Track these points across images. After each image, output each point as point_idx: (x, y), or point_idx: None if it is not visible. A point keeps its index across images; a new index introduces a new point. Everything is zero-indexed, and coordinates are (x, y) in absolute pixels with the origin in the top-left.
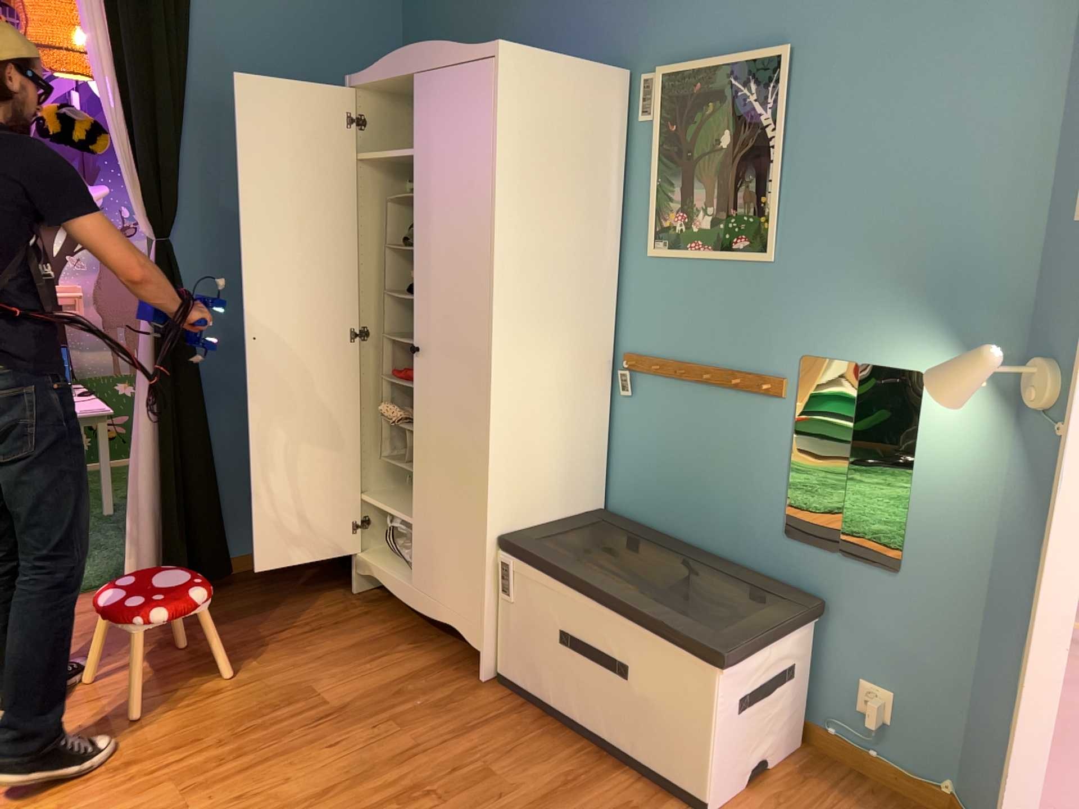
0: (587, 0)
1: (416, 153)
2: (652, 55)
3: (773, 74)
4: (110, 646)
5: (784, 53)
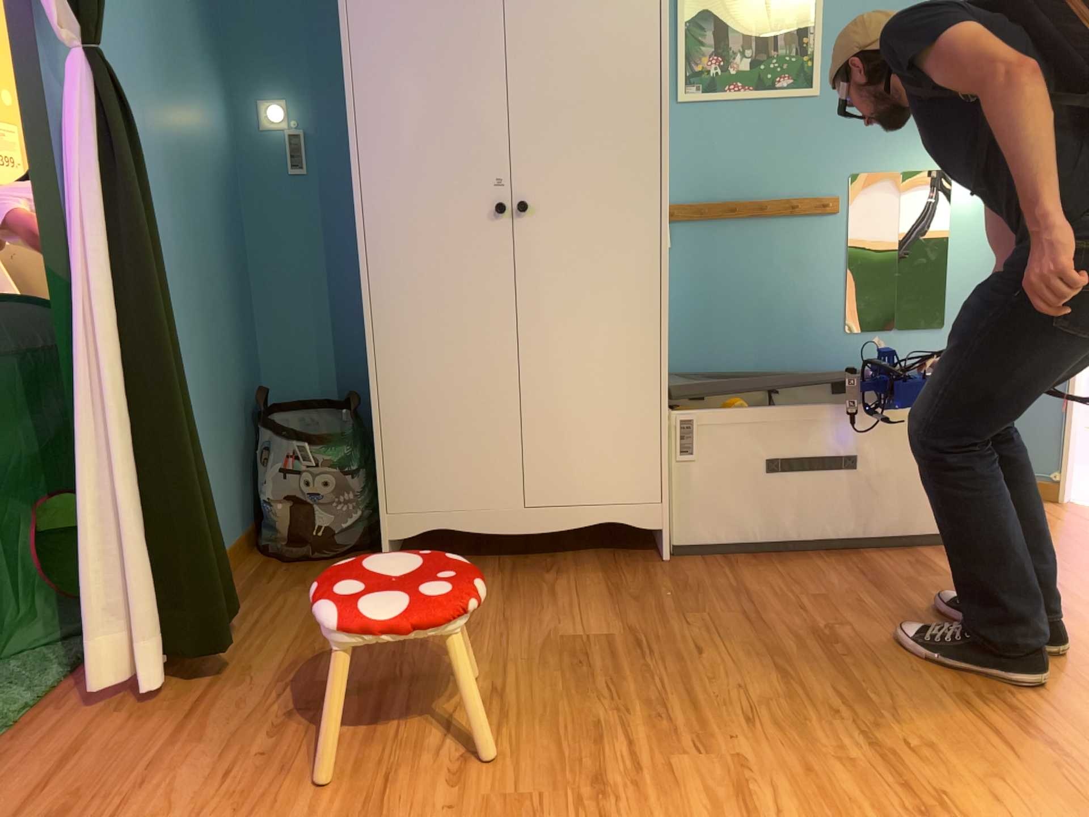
0: None
1: None
2: None
3: None
4: (227, 750)
5: None
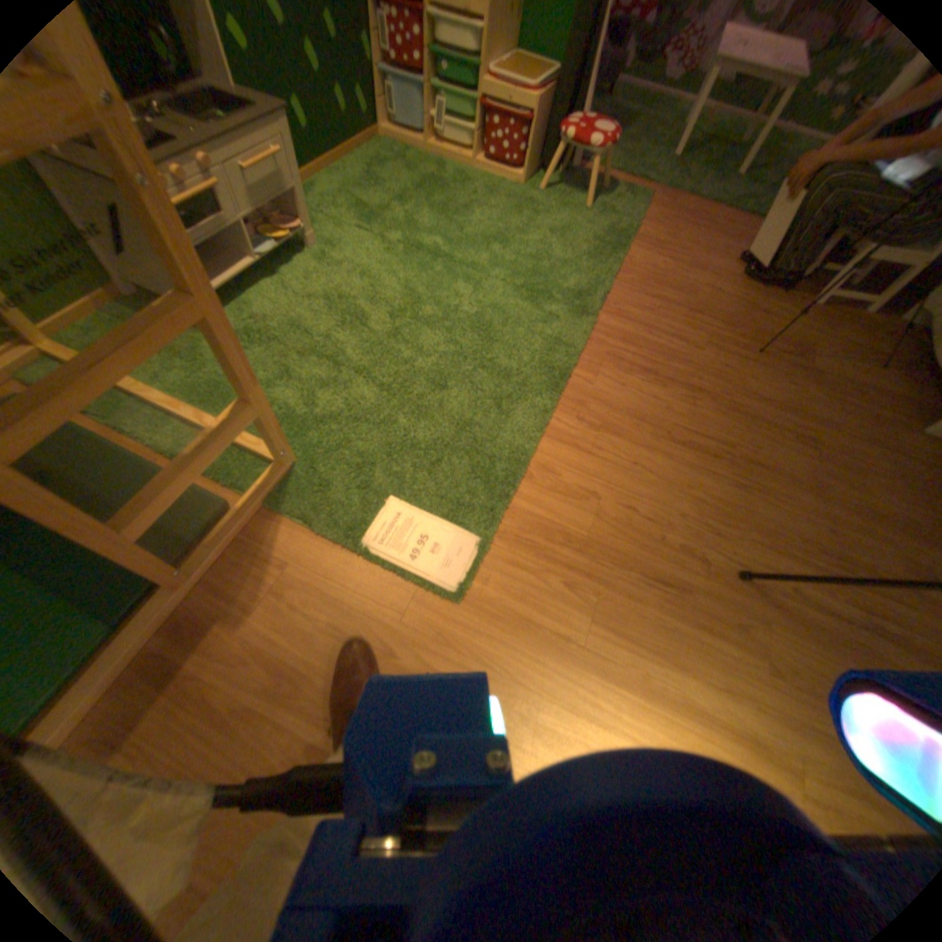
0: None
1: None
2: None
3: None
4: (733, 254)
5: None
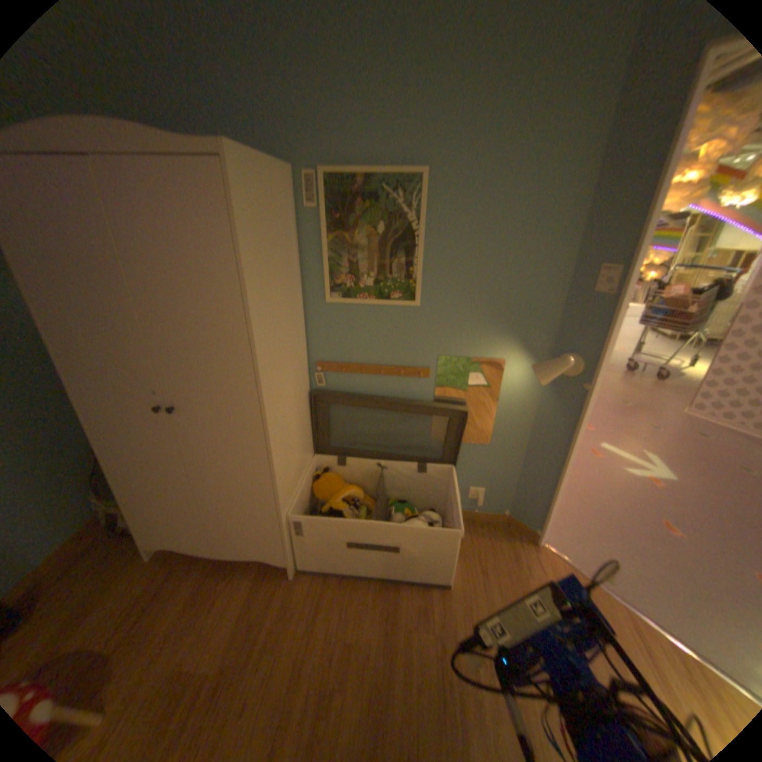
0: (231, 90)
1: (120, 241)
2: (310, 154)
3: (417, 184)
4: None
5: (425, 170)
